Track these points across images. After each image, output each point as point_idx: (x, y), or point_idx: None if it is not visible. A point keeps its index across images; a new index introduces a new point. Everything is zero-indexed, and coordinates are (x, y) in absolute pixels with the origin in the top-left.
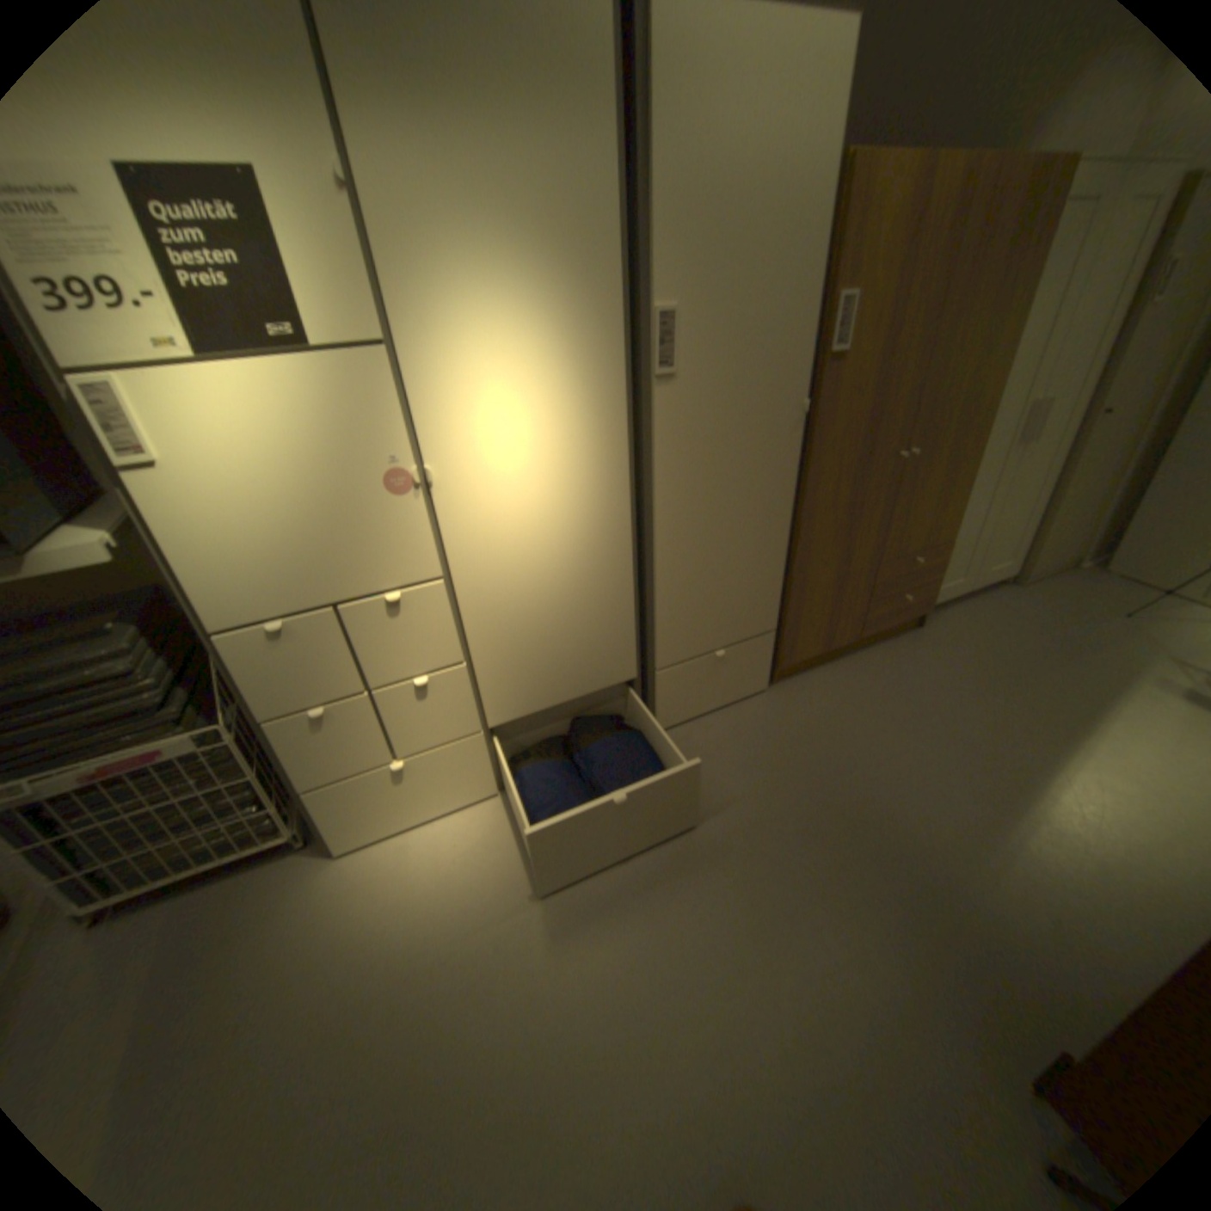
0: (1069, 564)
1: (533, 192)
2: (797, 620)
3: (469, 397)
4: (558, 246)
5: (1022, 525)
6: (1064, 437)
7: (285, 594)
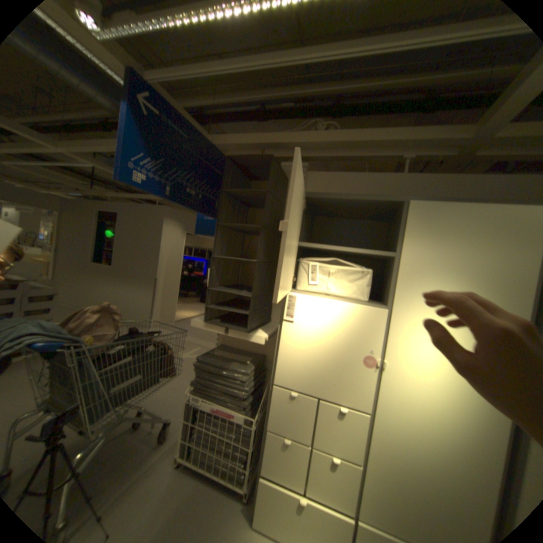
0: None
1: (483, 270)
2: None
3: (419, 340)
4: (491, 292)
5: None
6: None
7: (305, 384)
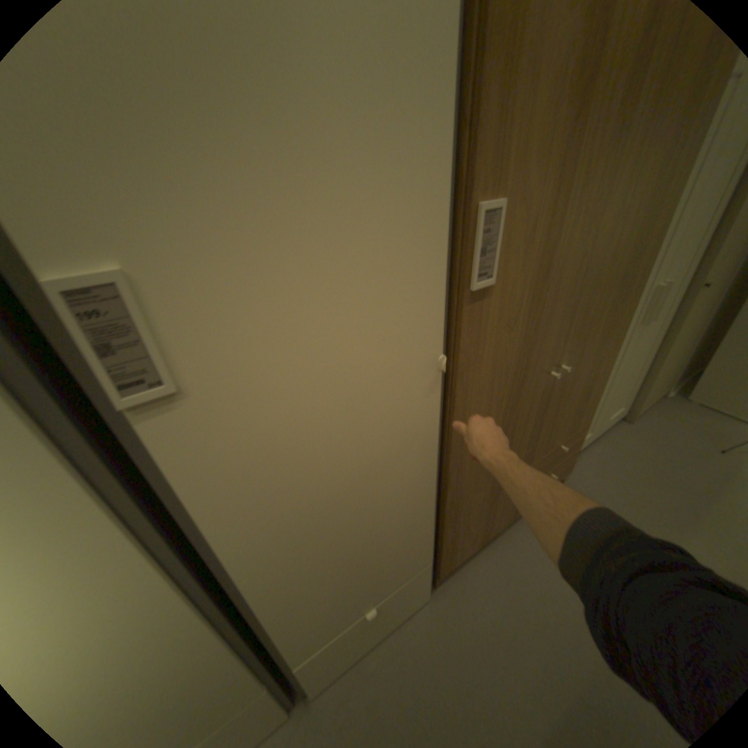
0: (661, 398)
1: None
2: (453, 543)
3: None
4: None
5: (634, 381)
6: (671, 309)
7: None
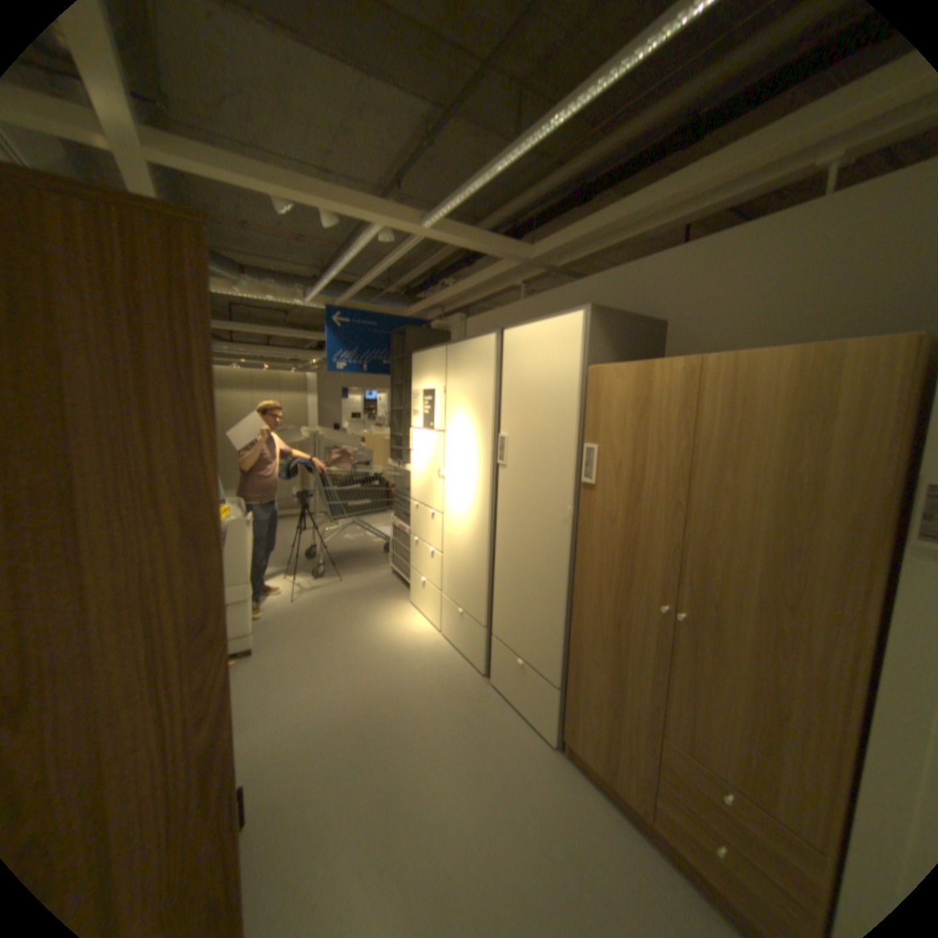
0: None
1: (474, 393)
2: (577, 702)
3: (455, 453)
4: (477, 409)
5: None
6: None
7: (421, 496)
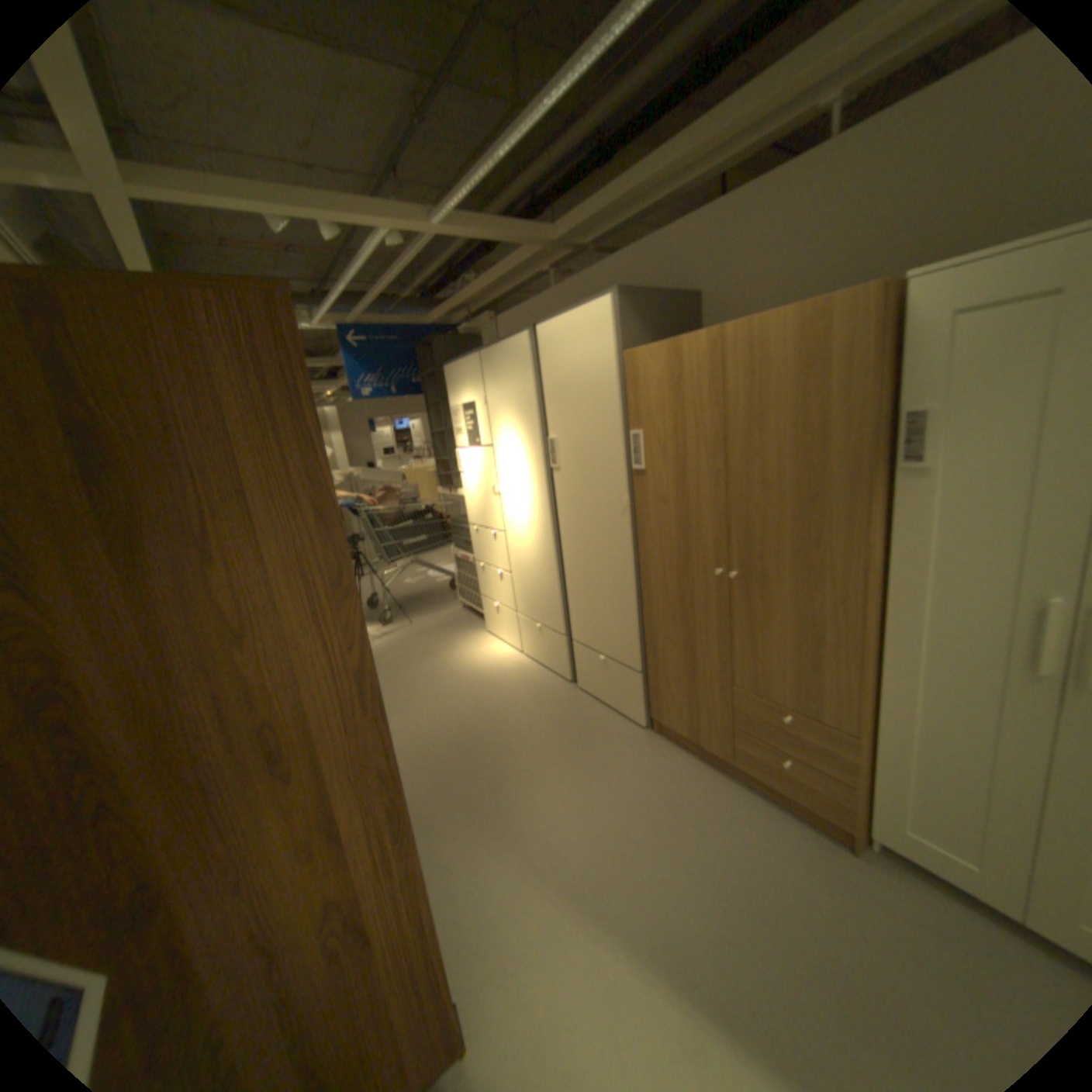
0: None
1: (515, 399)
2: (657, 679)
3: (507, 467)
4: (522, 416)
5: None
6: None
7: (479, 520)
